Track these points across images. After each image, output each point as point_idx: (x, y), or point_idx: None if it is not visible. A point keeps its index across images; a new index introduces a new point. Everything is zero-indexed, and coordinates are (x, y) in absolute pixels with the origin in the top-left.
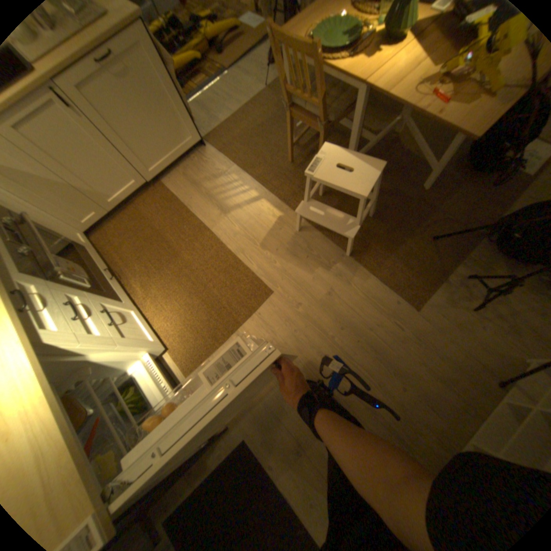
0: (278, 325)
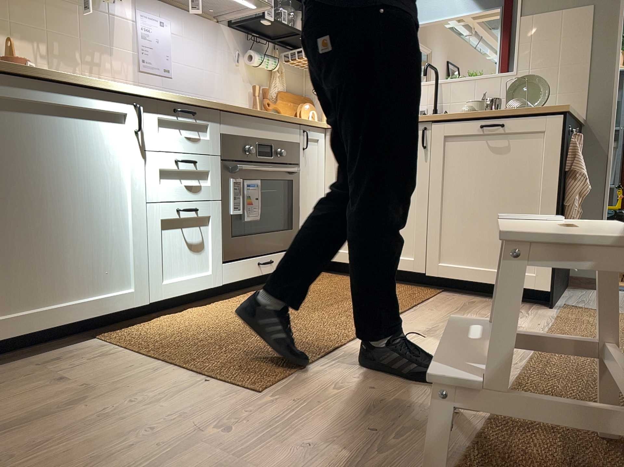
0: (171, 408)
